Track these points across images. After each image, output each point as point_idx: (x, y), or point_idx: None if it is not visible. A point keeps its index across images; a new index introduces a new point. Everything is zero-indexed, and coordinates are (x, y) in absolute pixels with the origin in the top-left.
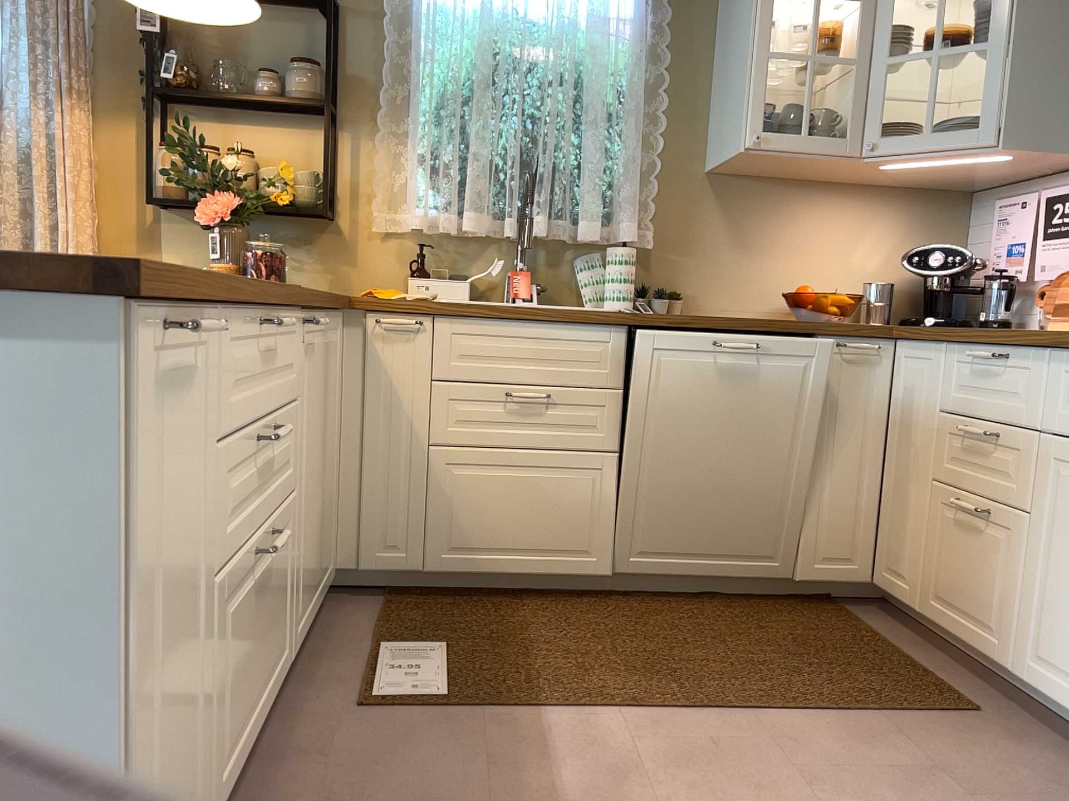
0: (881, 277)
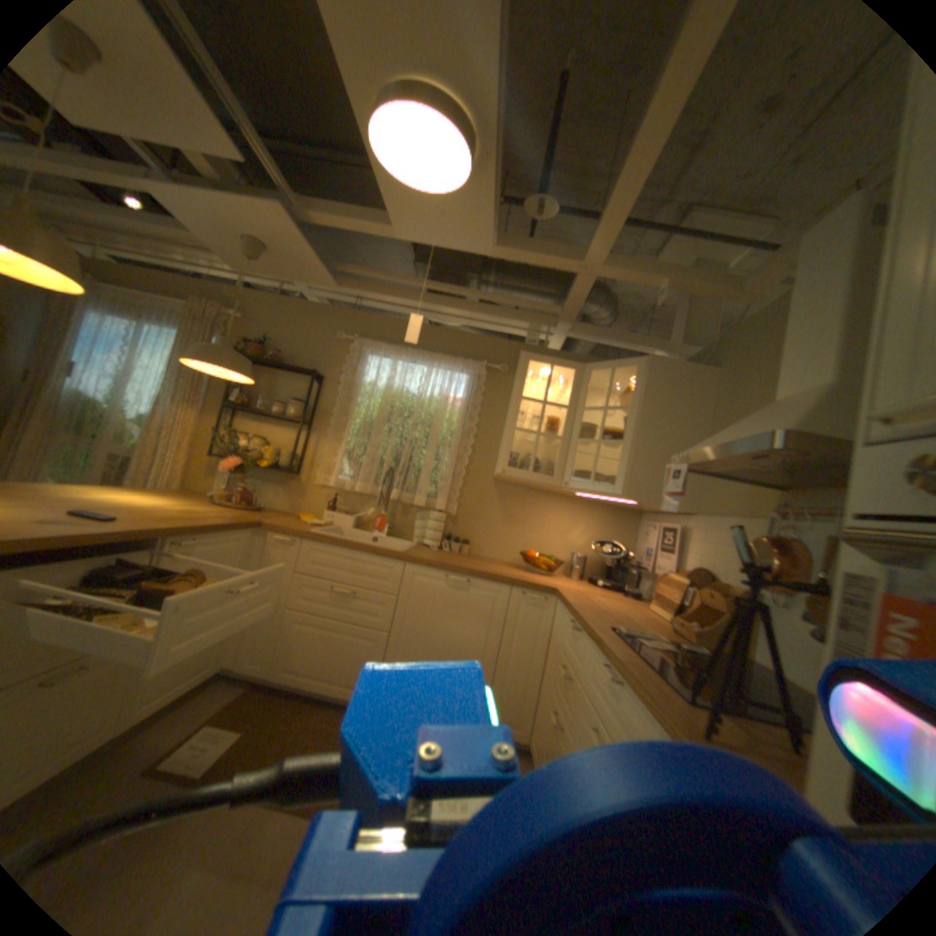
0: (585, 552)
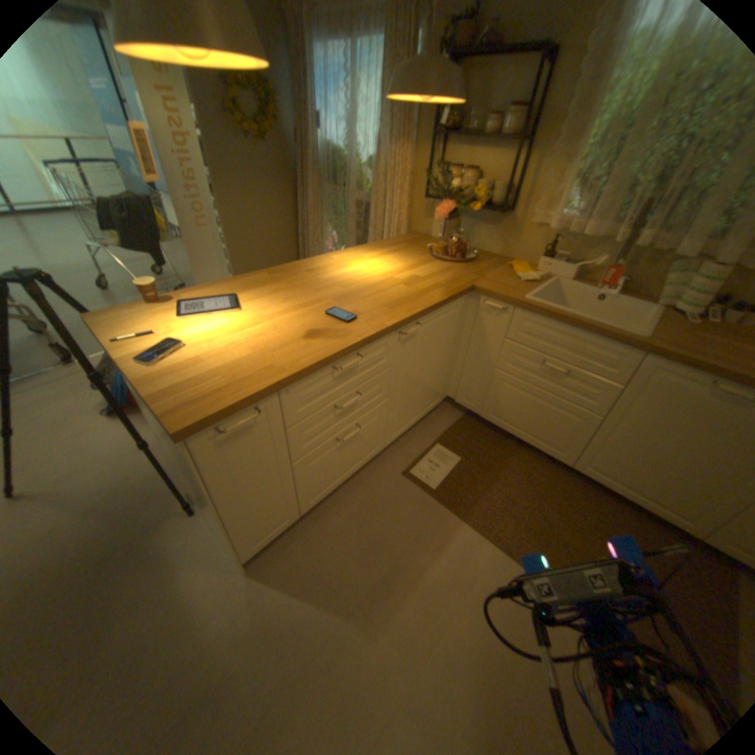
0: None
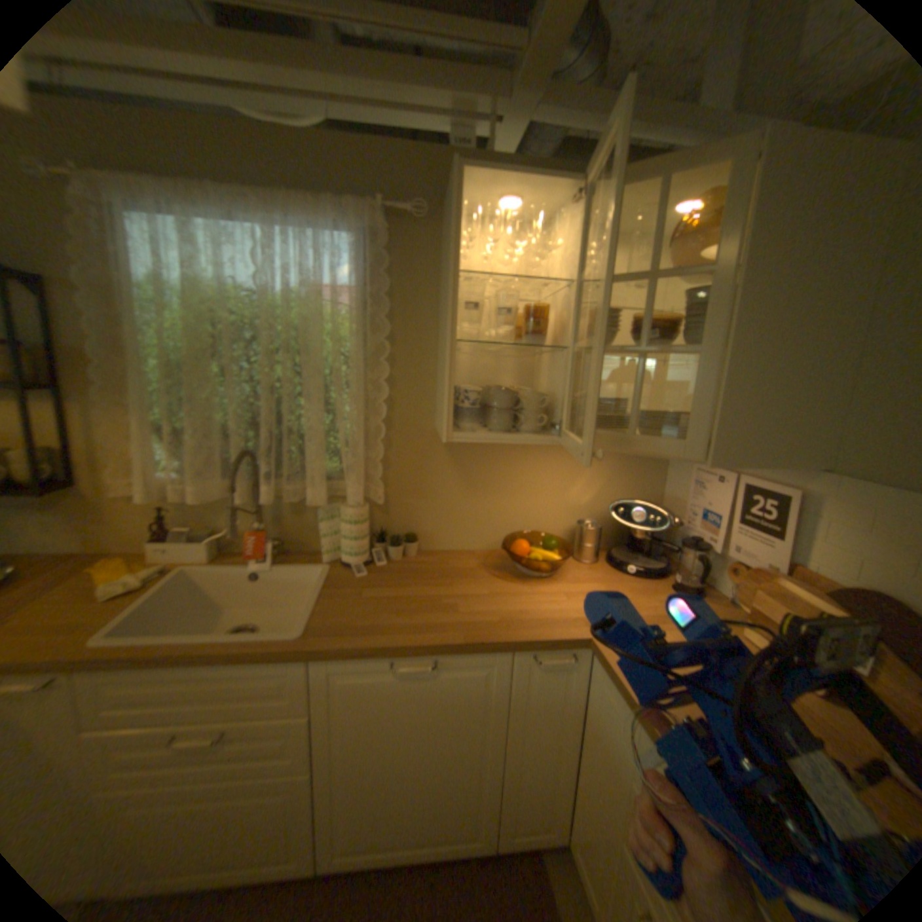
0: (592, 511)
